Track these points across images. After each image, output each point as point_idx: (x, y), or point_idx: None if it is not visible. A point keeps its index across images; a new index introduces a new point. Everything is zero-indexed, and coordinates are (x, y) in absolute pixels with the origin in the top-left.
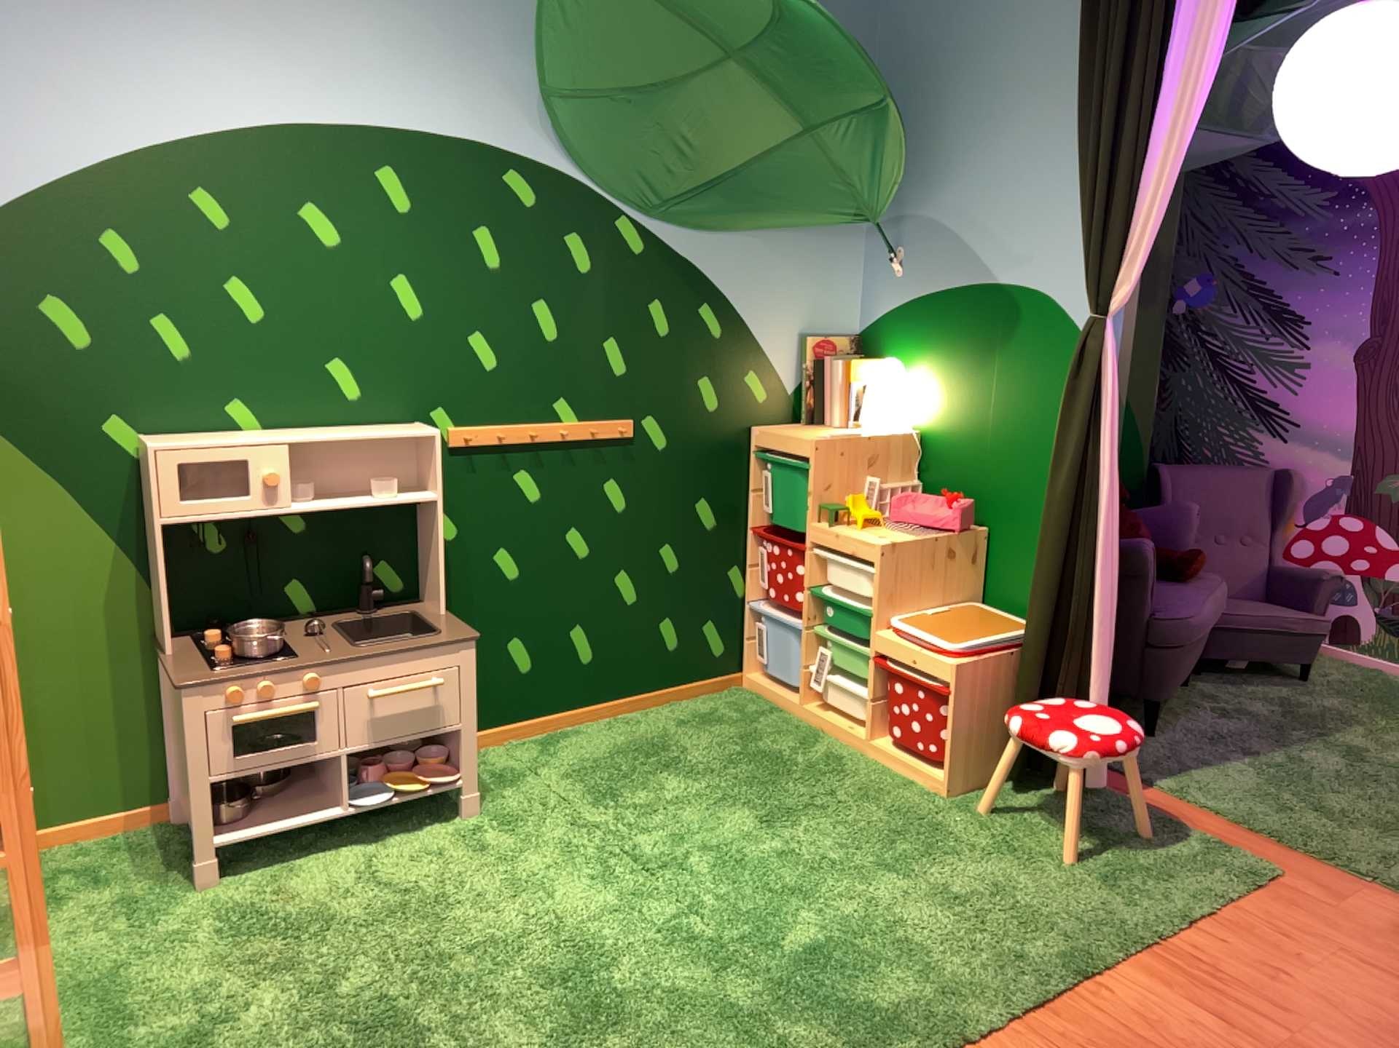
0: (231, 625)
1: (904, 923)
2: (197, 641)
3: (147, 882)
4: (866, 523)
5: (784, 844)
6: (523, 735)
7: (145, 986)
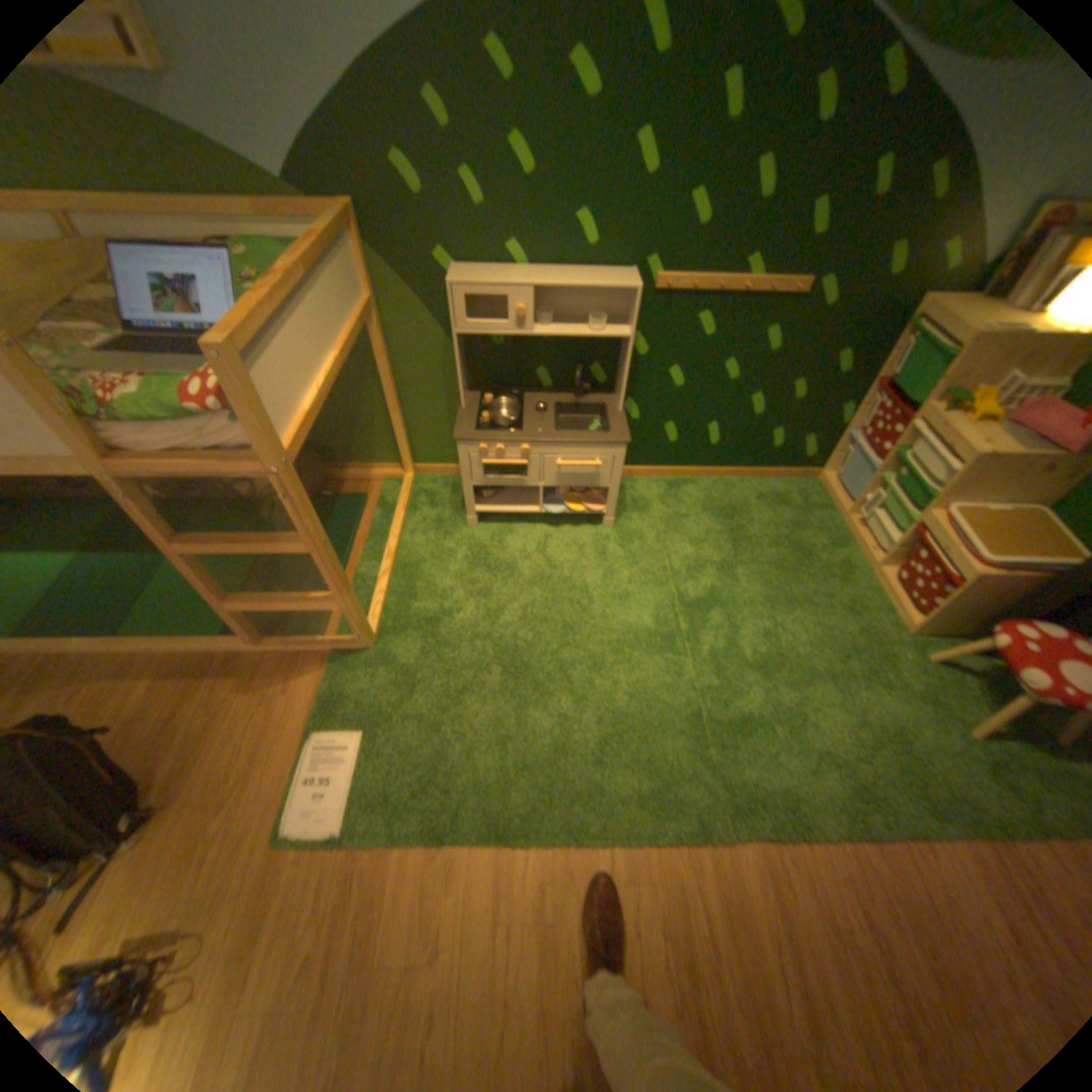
0: (504, 389)
1: (818, 728)
2: (482, 399)
3: (450, 513)
4: (981, 417)
5: (773, 627)
6: (661, 476)
7: (427, 580)
